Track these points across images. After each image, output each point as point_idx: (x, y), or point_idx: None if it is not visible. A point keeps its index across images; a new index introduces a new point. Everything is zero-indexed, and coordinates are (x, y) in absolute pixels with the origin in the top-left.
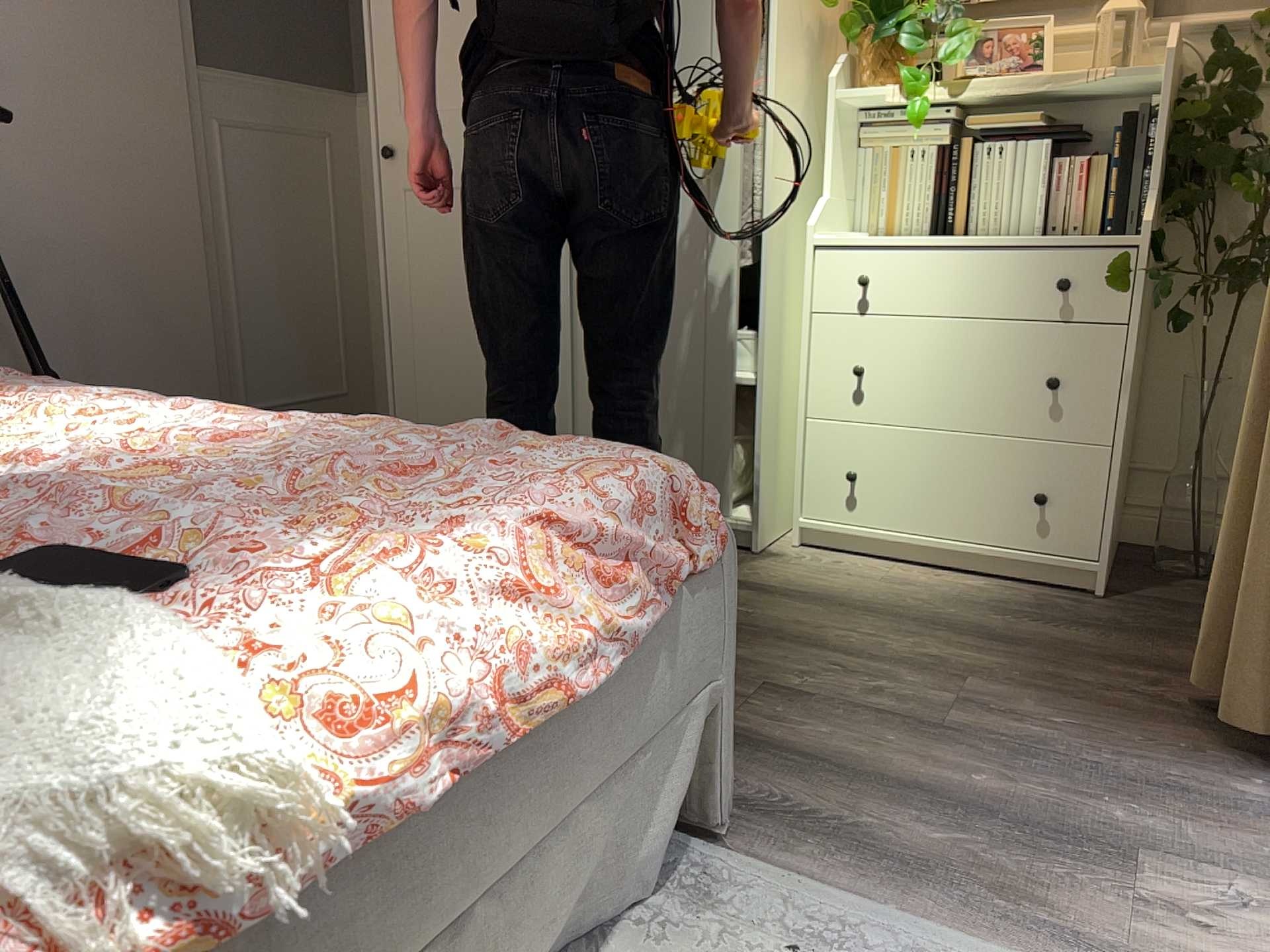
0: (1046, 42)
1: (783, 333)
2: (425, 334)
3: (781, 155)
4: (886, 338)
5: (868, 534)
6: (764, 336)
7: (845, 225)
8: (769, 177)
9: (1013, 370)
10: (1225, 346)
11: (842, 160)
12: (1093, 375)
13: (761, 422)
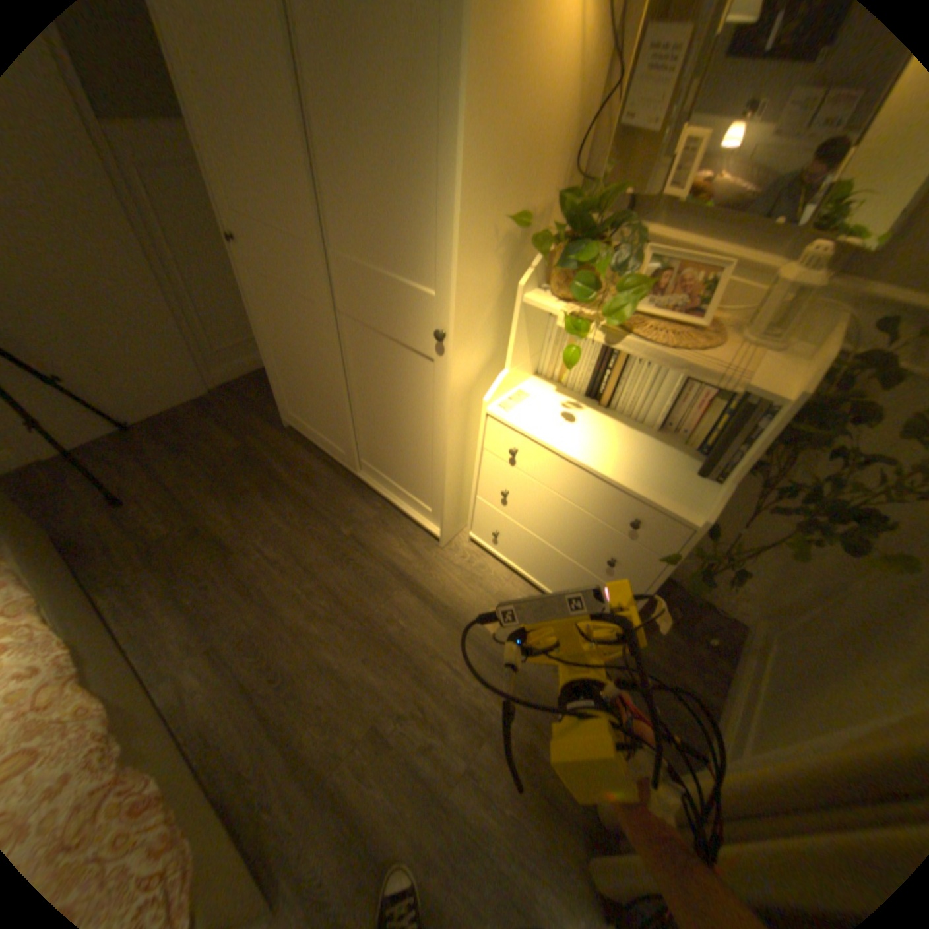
0: (719, 286)
1: (467, 447)
2: (278, 358)
3: (465, 353)
4: (522, 484)
5: (500, 557)
6: (446, 461)
7: (528, 371)
8: (451, 375)
9: (591, 539)
10: (760, 516)
11: (528, 335)
12: (637, 569)
13: (444, 498)
